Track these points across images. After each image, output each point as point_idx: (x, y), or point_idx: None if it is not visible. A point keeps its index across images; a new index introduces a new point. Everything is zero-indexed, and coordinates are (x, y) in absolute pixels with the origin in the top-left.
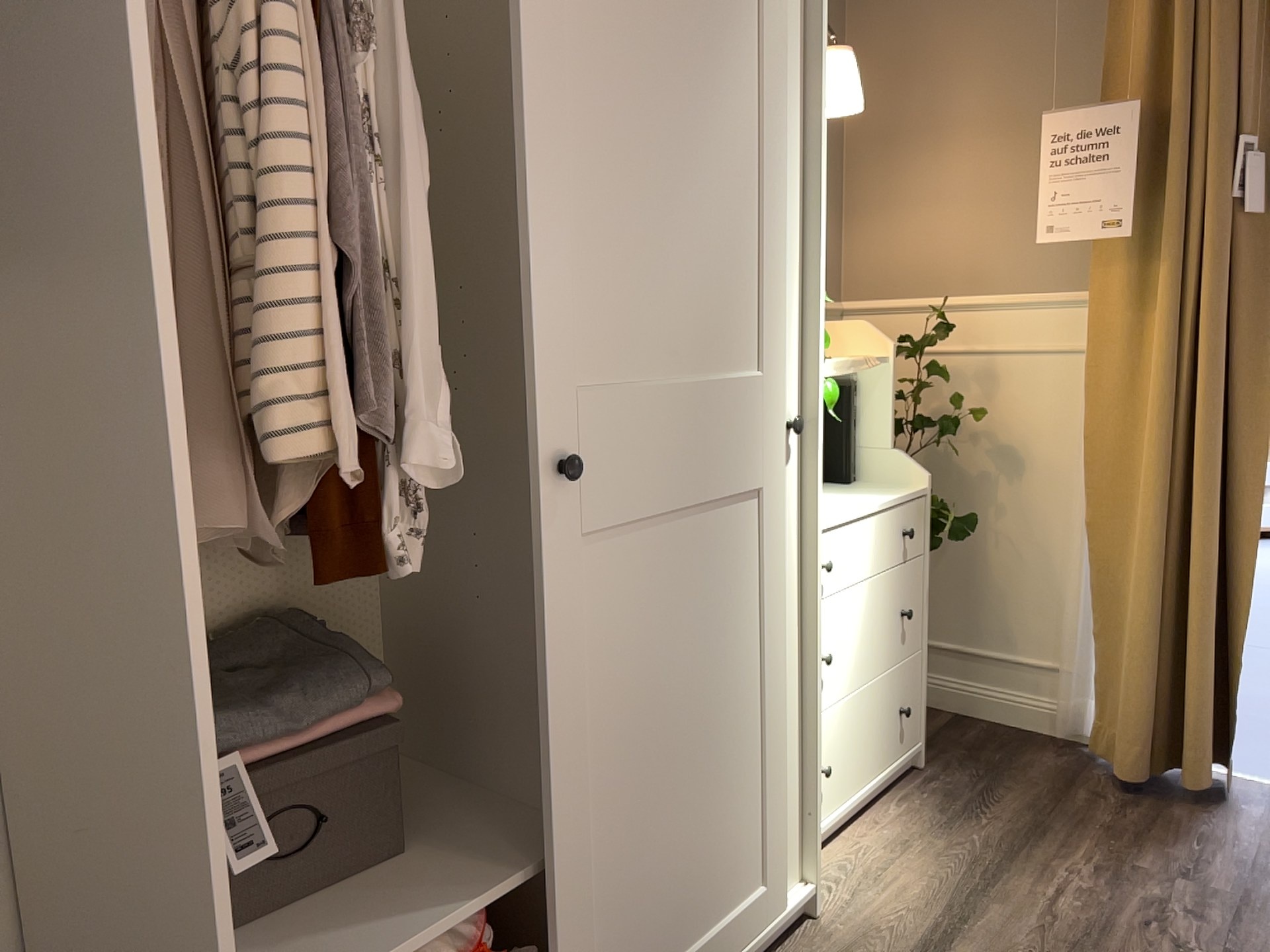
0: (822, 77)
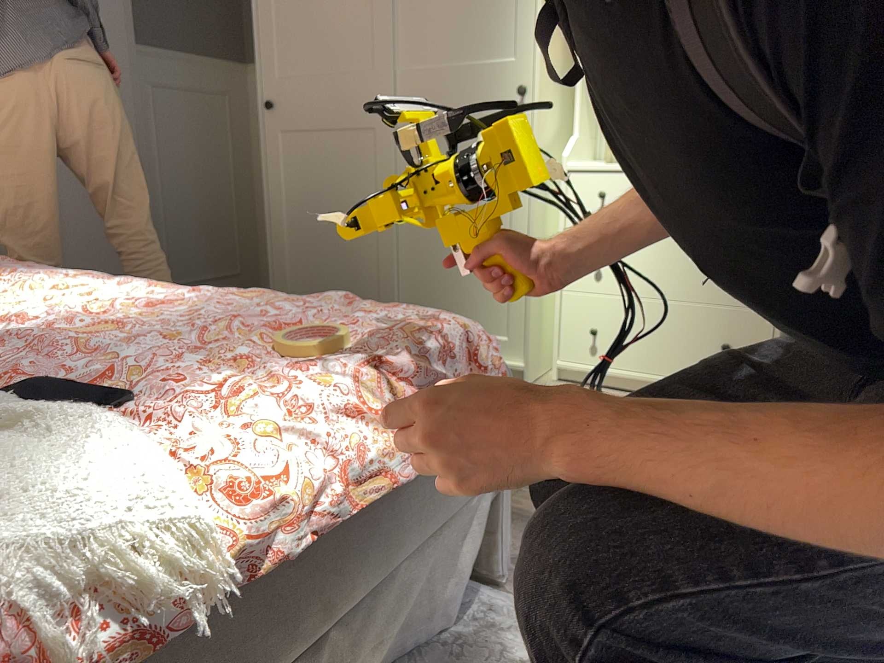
0: None
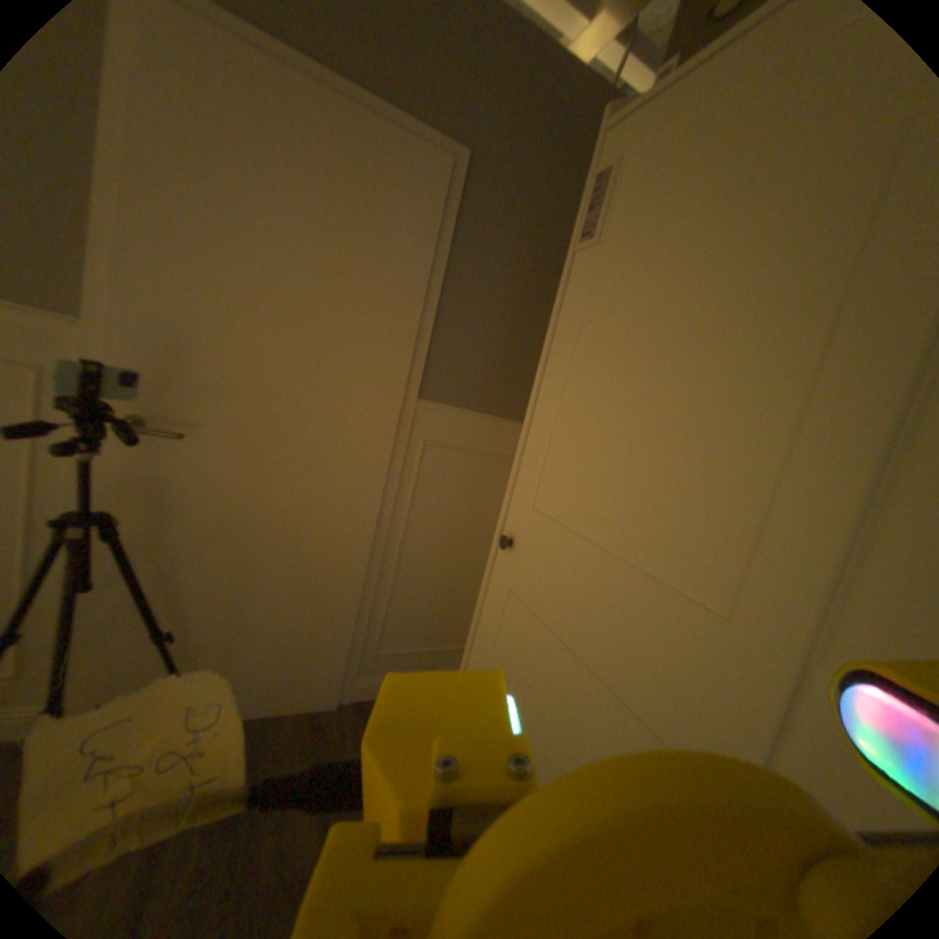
0: None
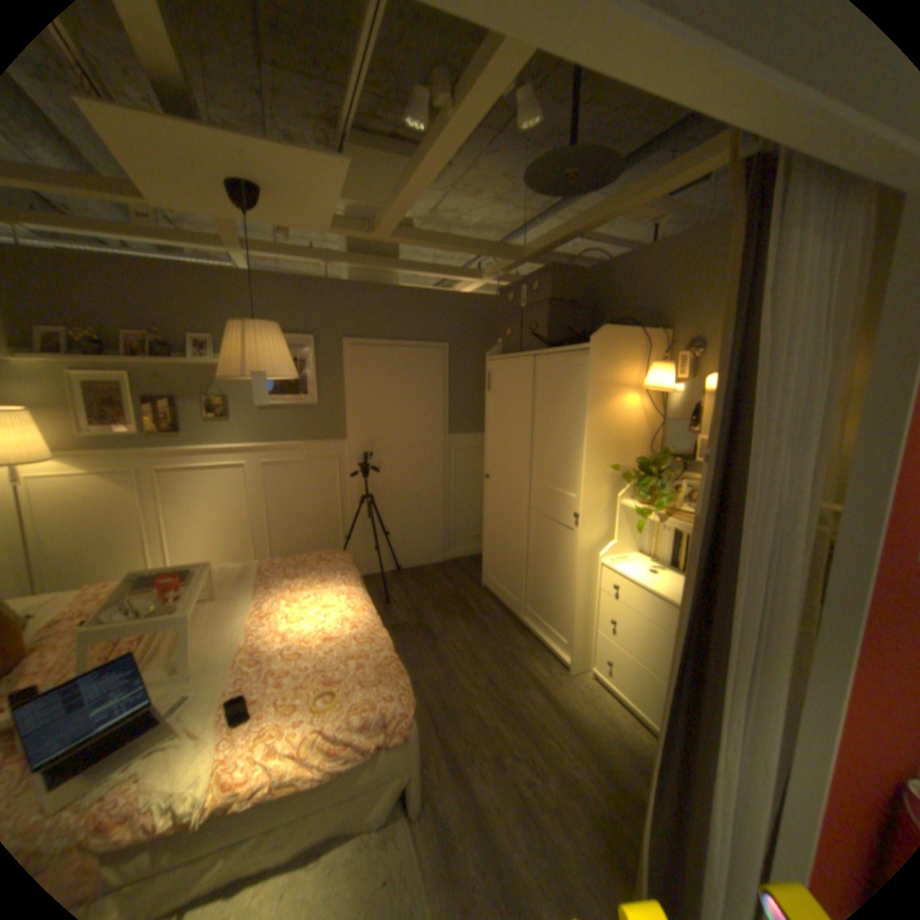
0: (588, 407)
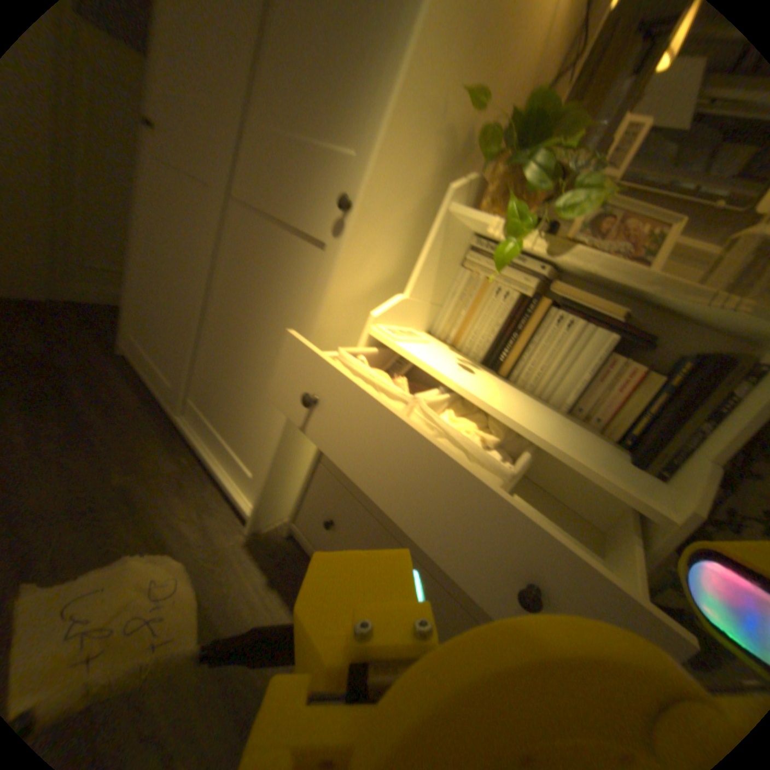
0: None
